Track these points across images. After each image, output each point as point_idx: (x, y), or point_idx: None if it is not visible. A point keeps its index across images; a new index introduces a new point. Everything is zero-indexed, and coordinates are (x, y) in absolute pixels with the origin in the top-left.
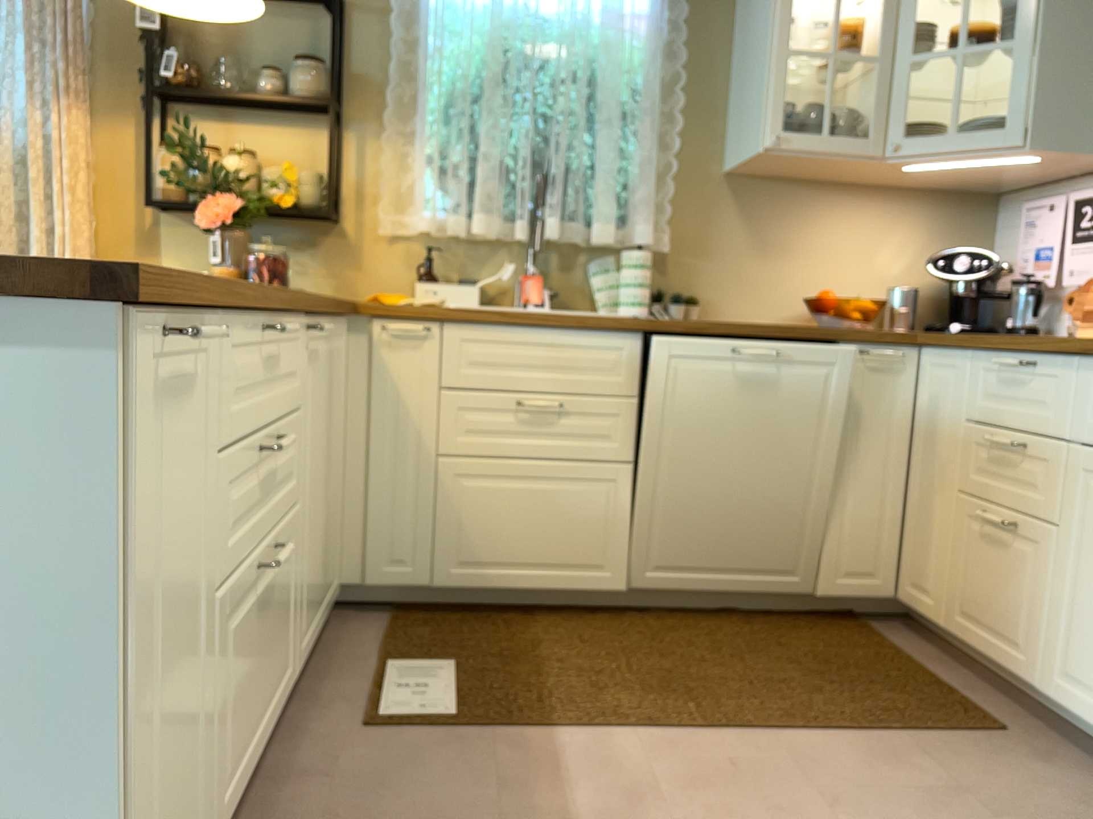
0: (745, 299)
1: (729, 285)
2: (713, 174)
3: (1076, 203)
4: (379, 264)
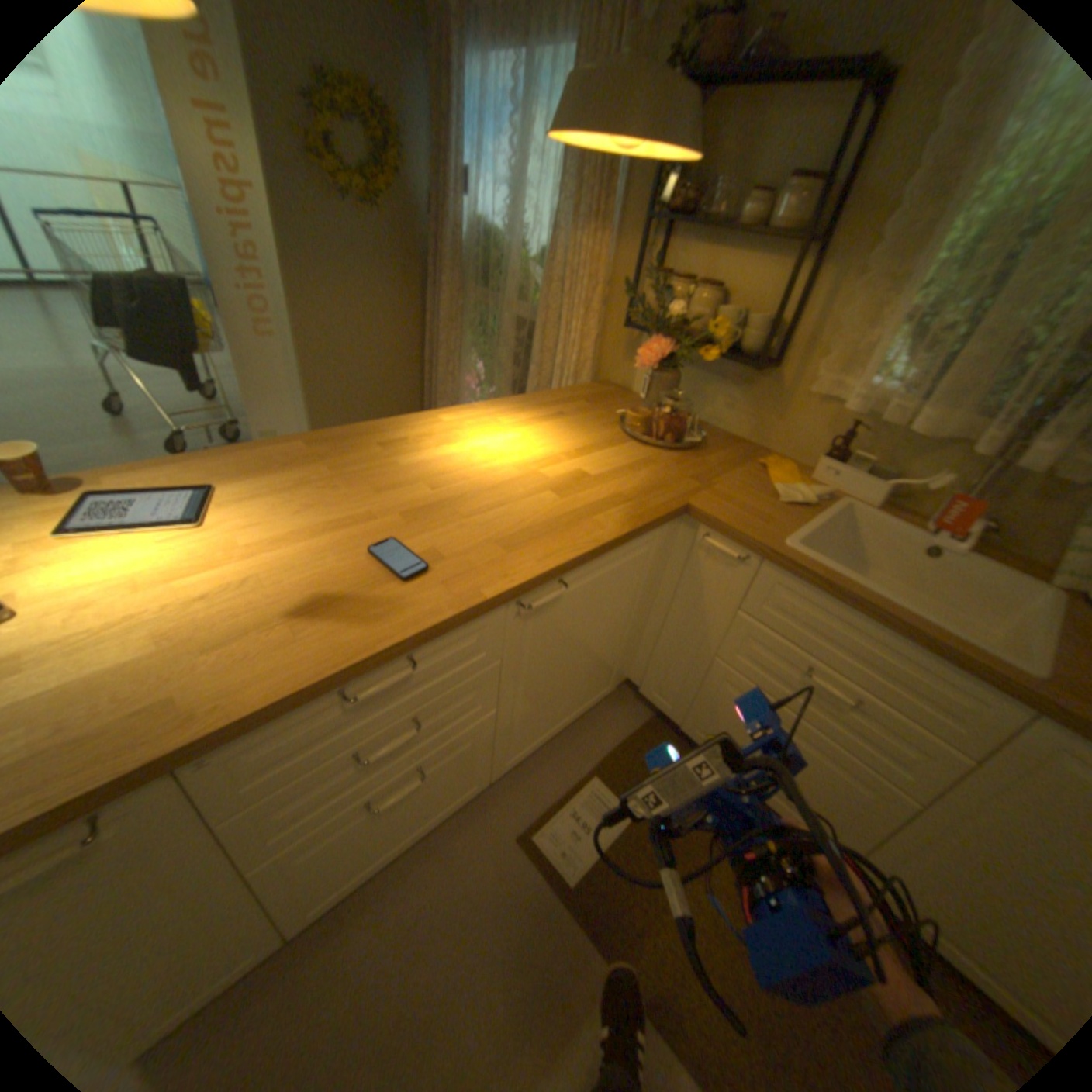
0: None
1: None
2: None
3: None
4: (801, 419)
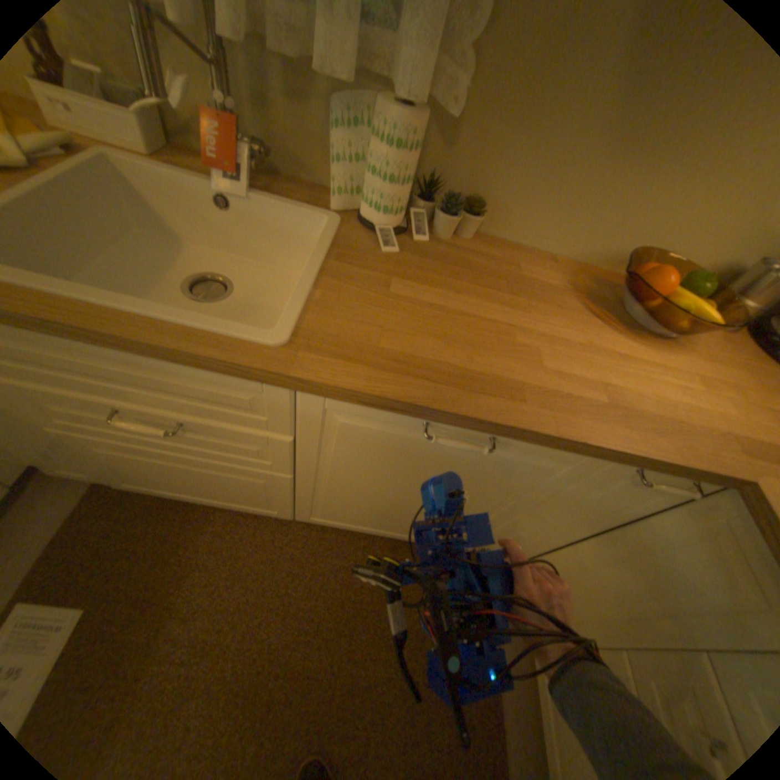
0: (552, 217)
1: (541, 190)
2: None
3: None
4: None
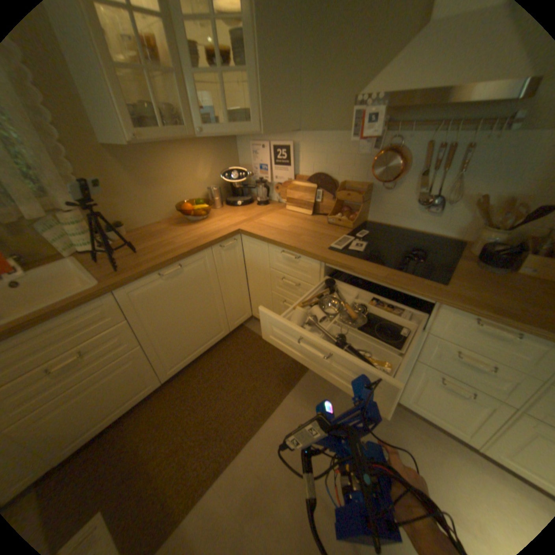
0: (144, 213)
1: (133, 209)
2: (92, 146)
3: (271, 147)
4: None
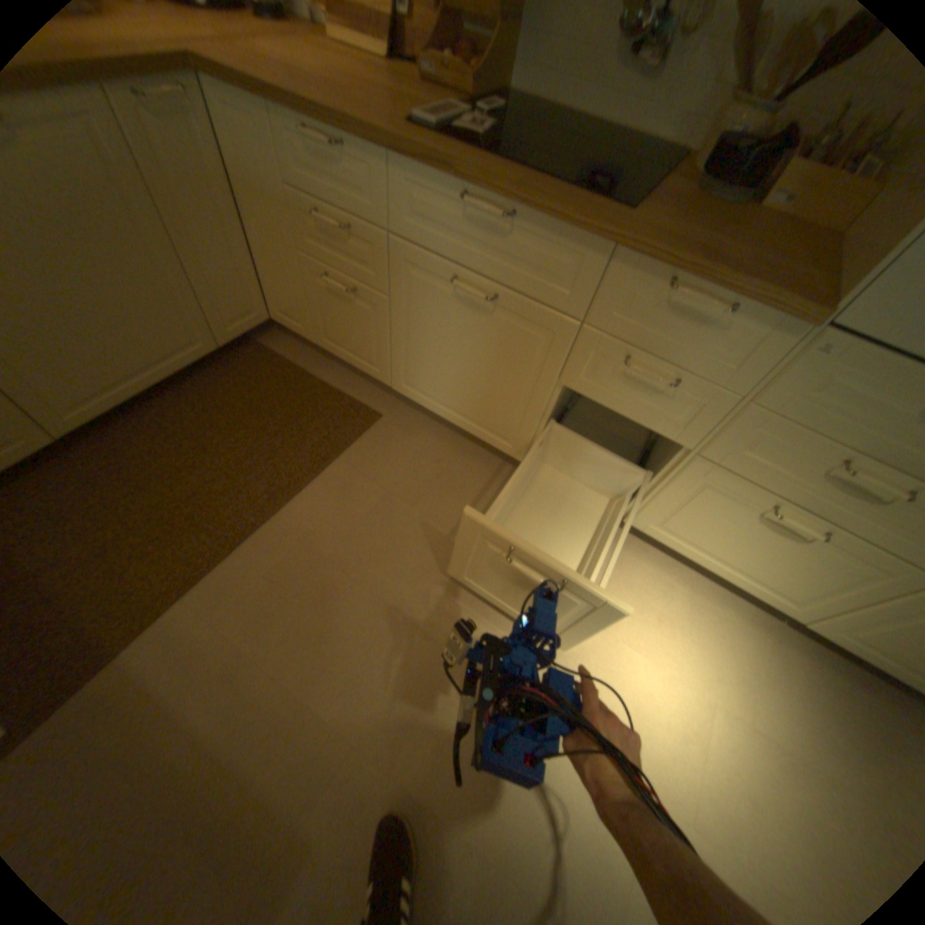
0: None
1: None
2: None
3: None
4: None
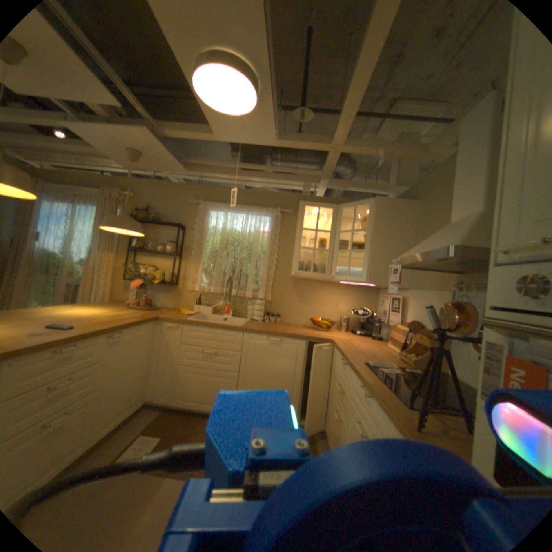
0: (295, 316)
1: (290, 311)
2: (286, 278)
3: (391, 299)
4: (186, 298)
